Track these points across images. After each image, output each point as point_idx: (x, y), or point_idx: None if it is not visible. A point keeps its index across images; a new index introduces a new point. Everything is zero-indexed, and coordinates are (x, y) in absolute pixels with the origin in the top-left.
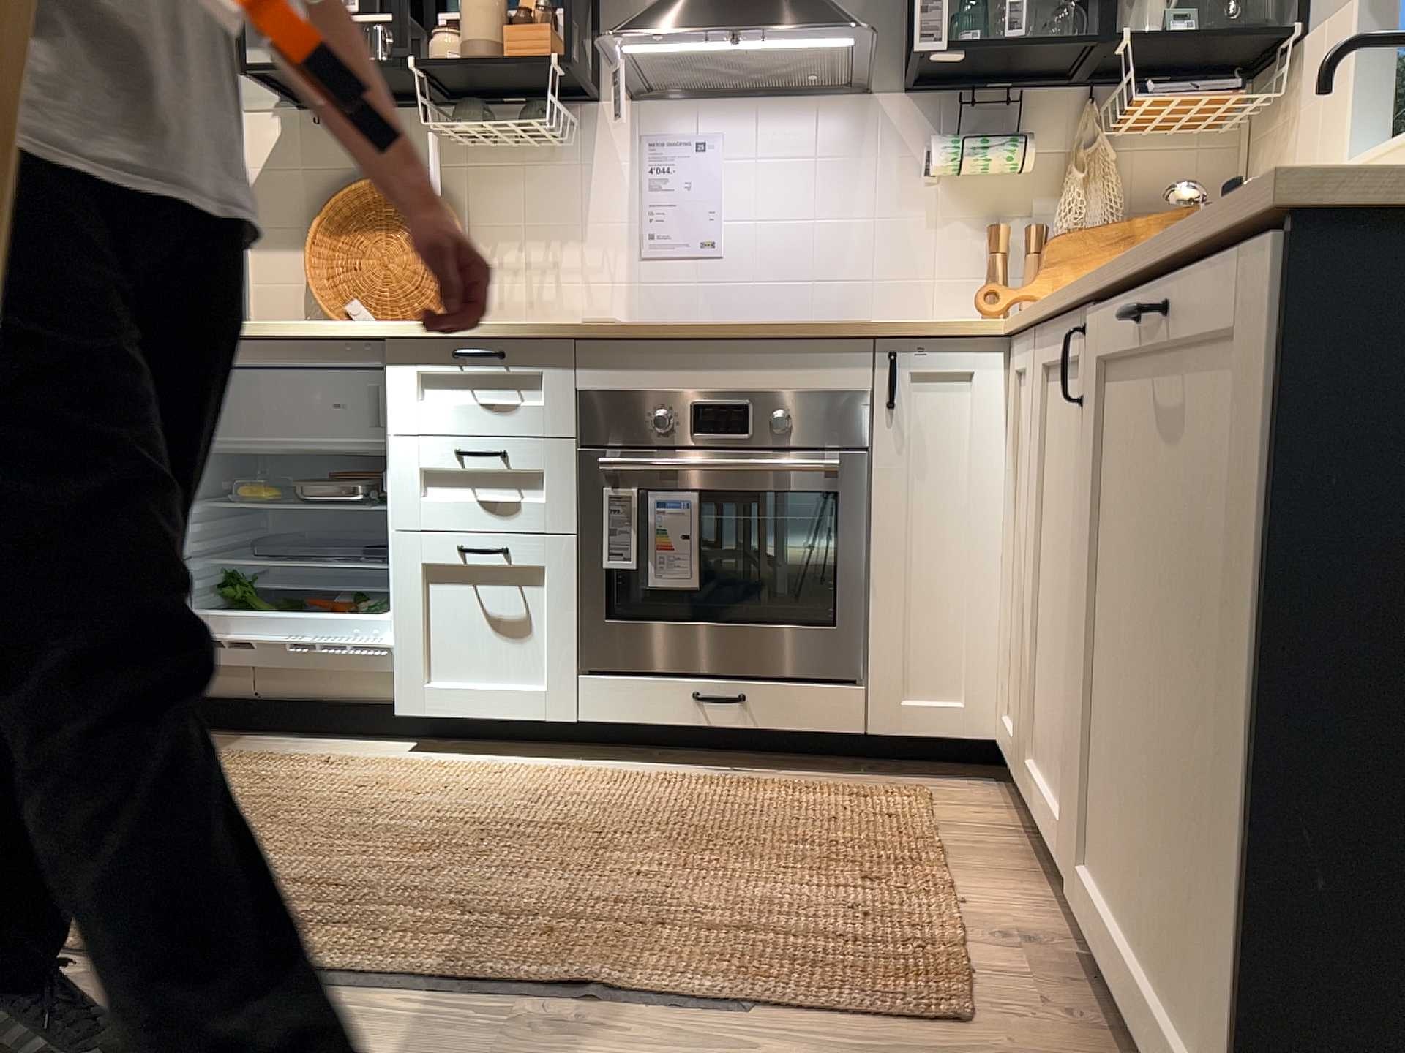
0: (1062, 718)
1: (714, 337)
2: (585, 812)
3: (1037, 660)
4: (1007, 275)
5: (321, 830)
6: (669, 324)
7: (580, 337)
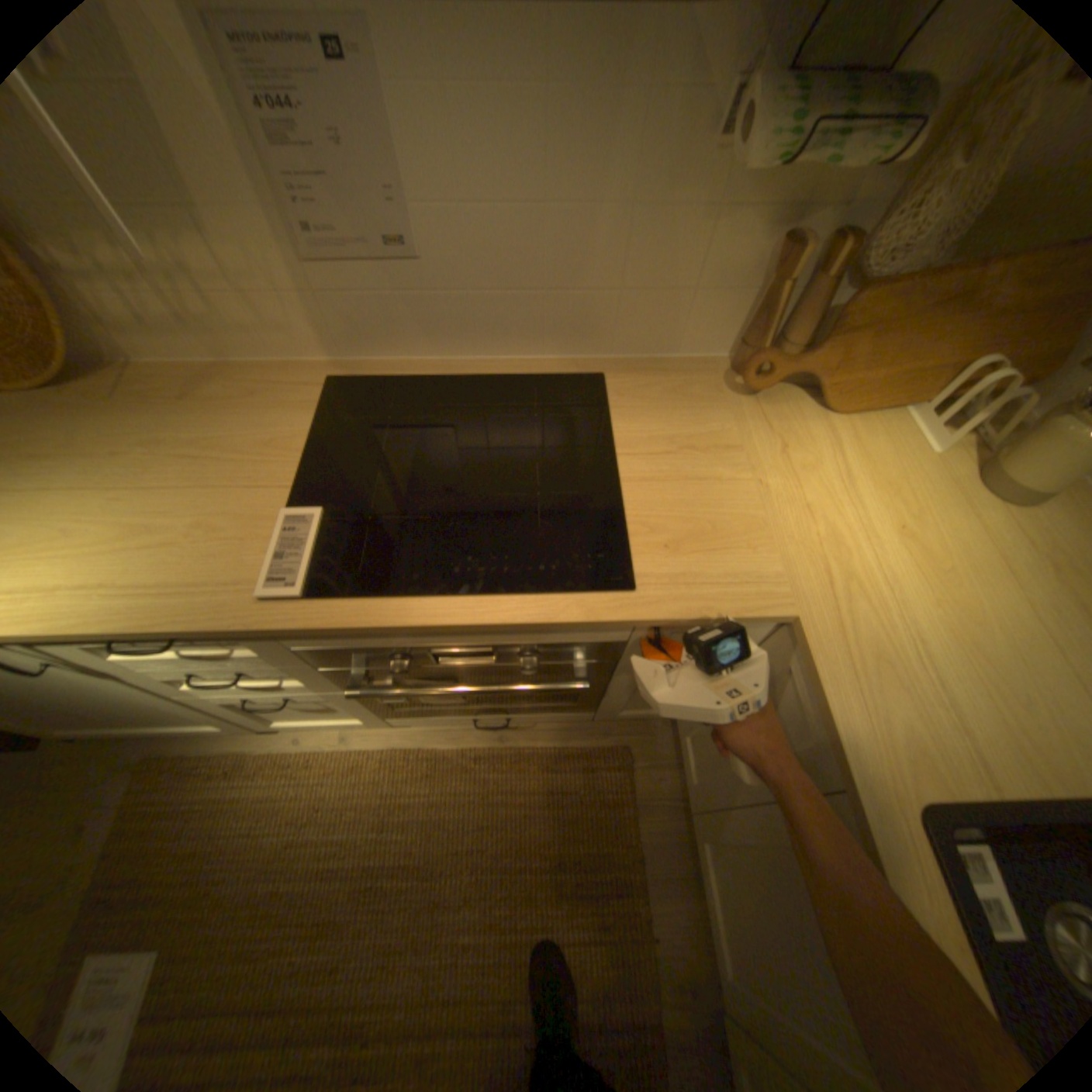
0: (741, 928)
1: (439, 629)
2: (413, 831)
3: (728, 840)
4: (793, 317)
5: (241, 903)
6: (378, 613)
7: (265, 634)
